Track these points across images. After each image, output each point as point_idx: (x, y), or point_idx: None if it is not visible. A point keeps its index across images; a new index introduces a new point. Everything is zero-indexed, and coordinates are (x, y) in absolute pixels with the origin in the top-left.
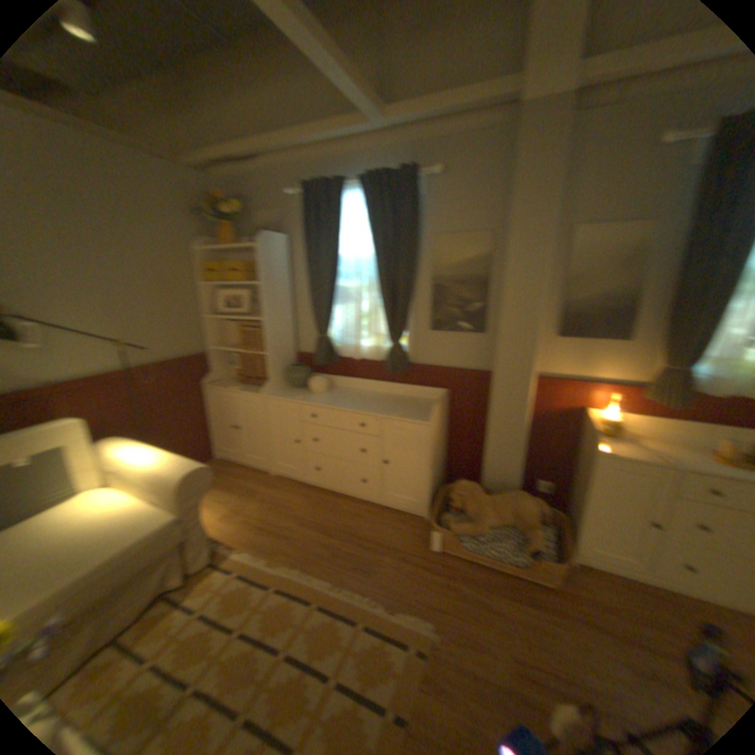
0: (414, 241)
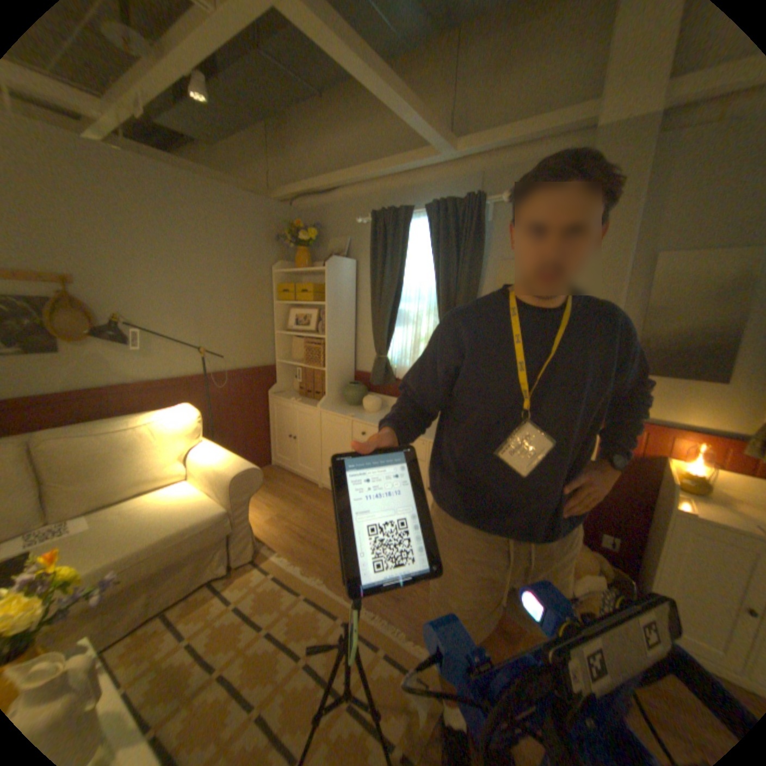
0: (478, 267)
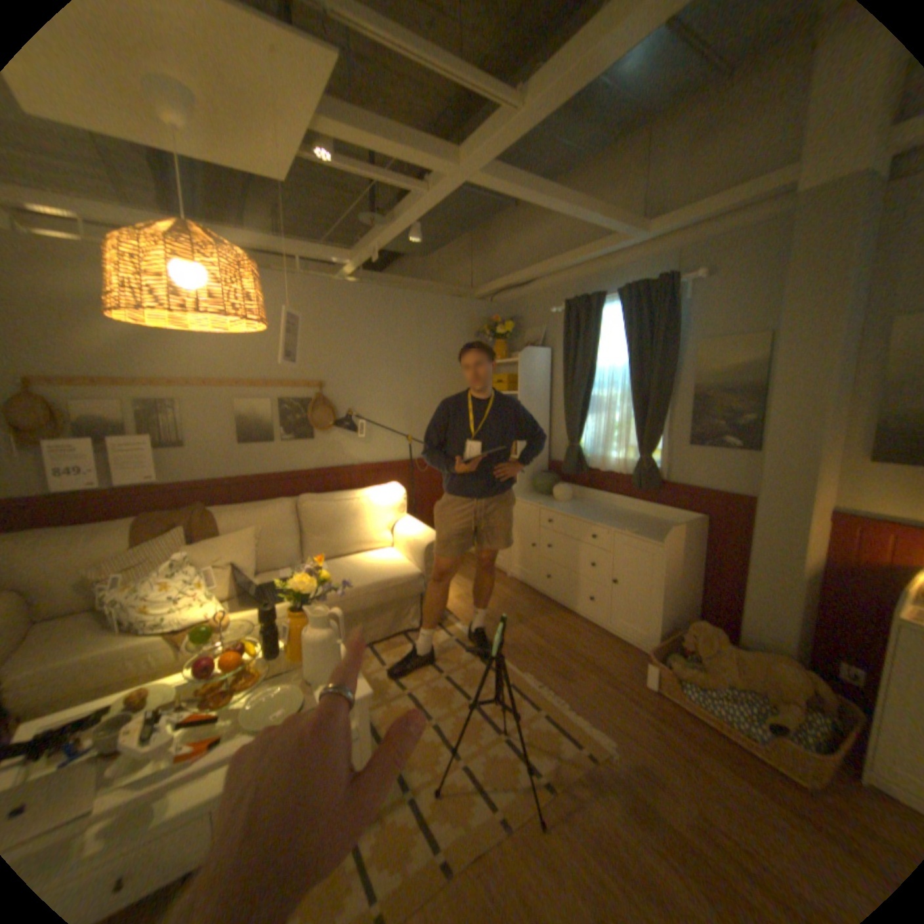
0: (673, 348)
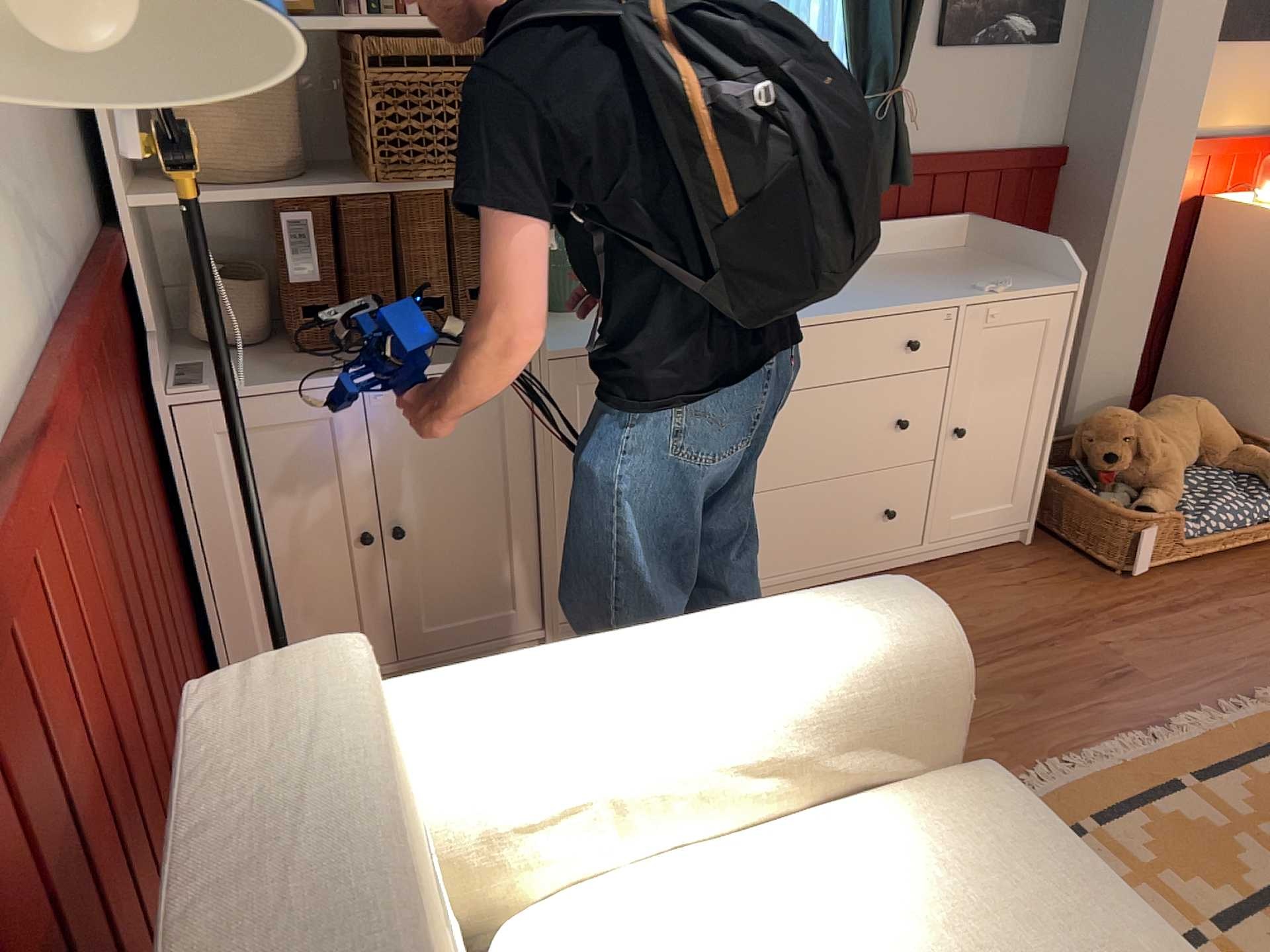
0: None
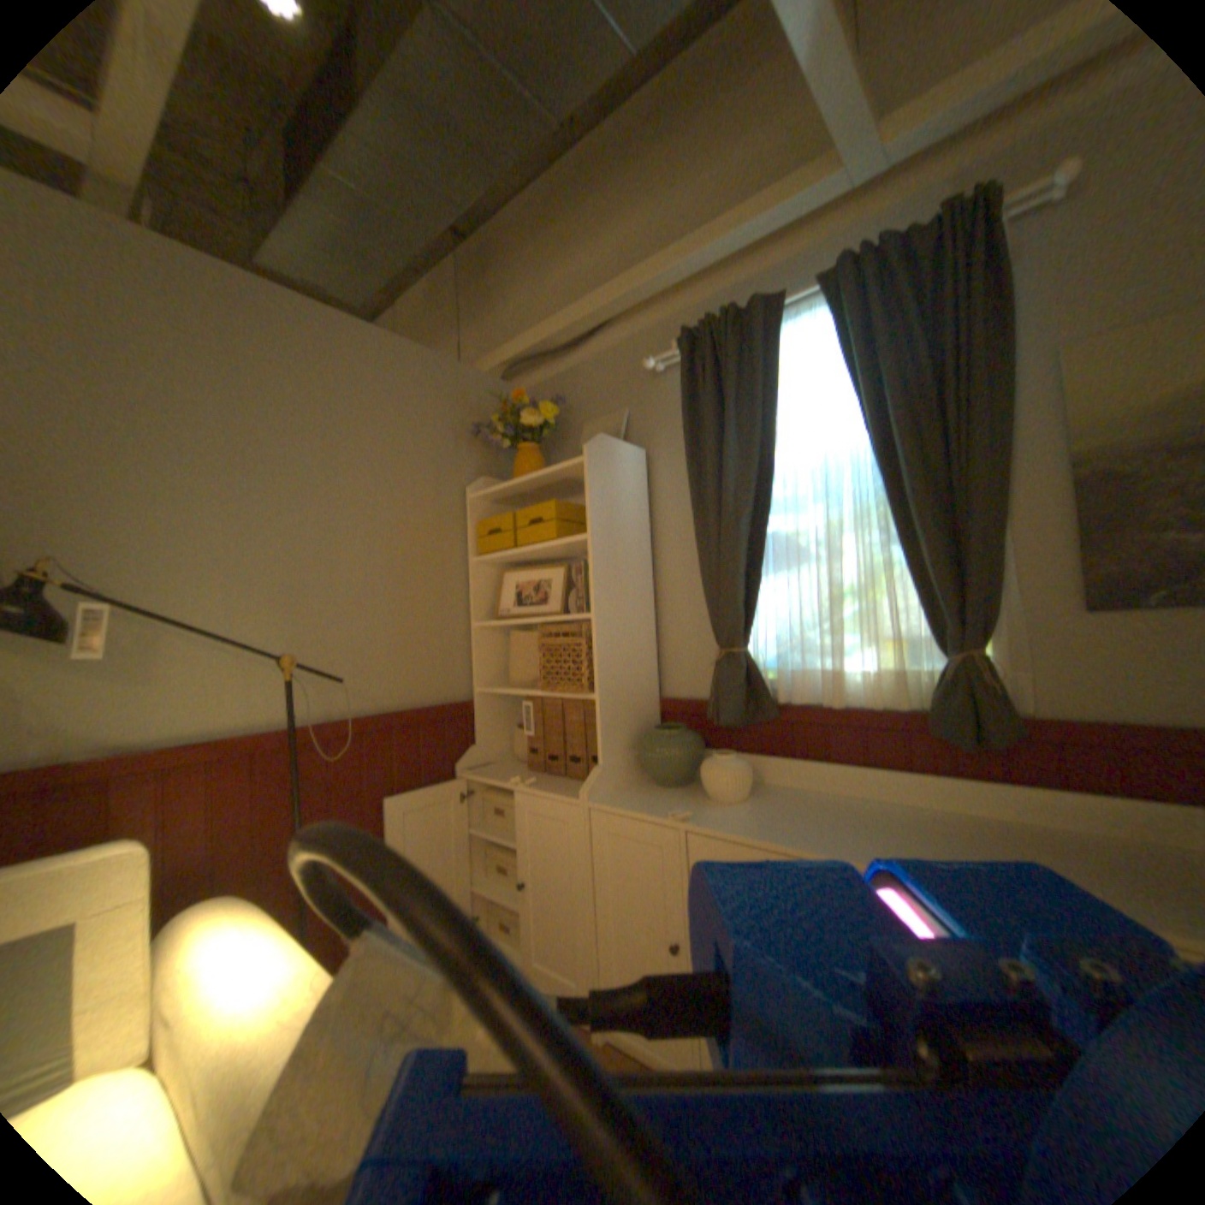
0: (1008, 366)
